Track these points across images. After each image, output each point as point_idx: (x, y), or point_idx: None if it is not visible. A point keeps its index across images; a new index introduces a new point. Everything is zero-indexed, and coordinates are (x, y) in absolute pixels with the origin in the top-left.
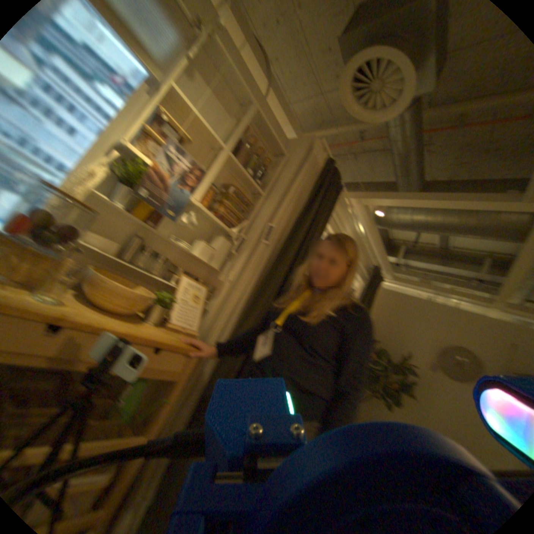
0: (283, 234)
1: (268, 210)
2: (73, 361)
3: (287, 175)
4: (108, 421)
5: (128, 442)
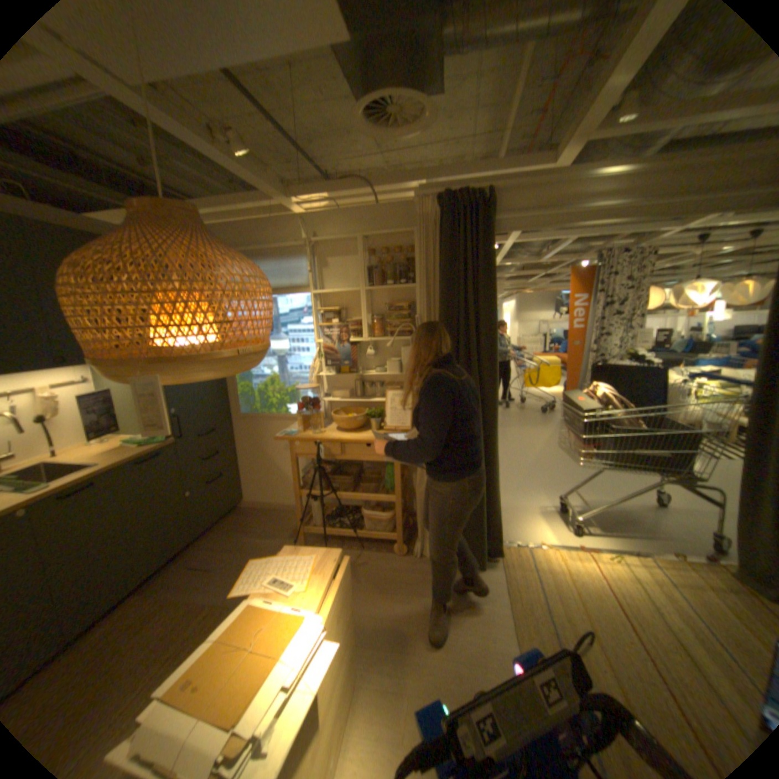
0: (438, 315)
1: (422, 301)
2: (332, 458)
3: (421, 255)
4: (370, 487)
5: (384, 500)
